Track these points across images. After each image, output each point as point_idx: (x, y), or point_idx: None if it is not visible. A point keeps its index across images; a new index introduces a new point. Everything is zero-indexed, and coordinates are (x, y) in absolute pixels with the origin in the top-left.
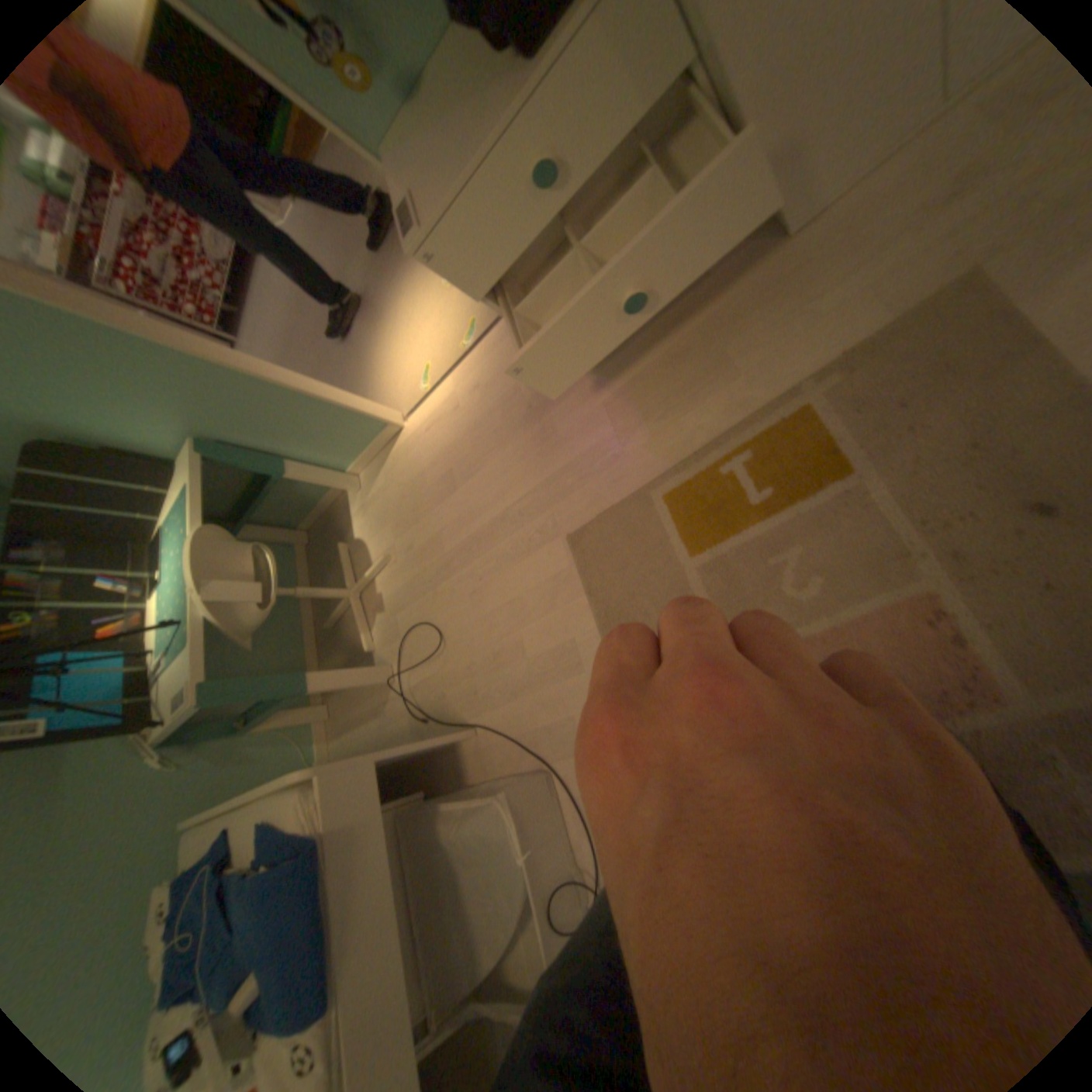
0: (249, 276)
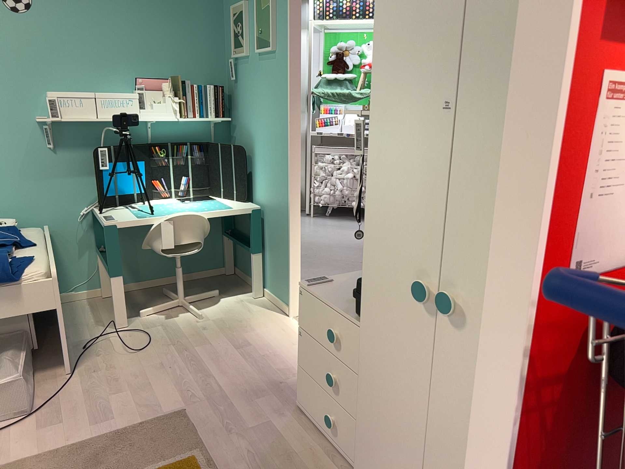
0: None
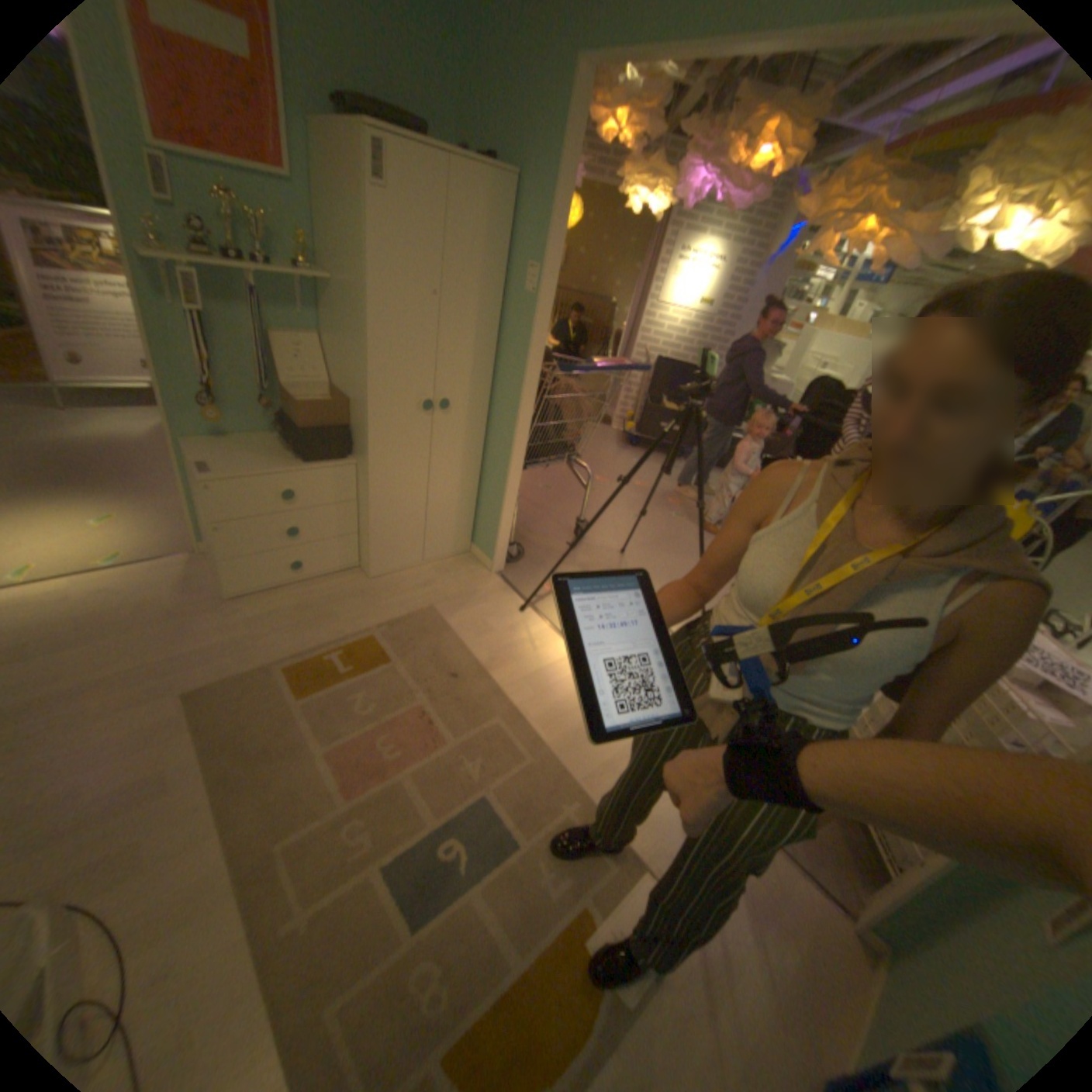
0: None
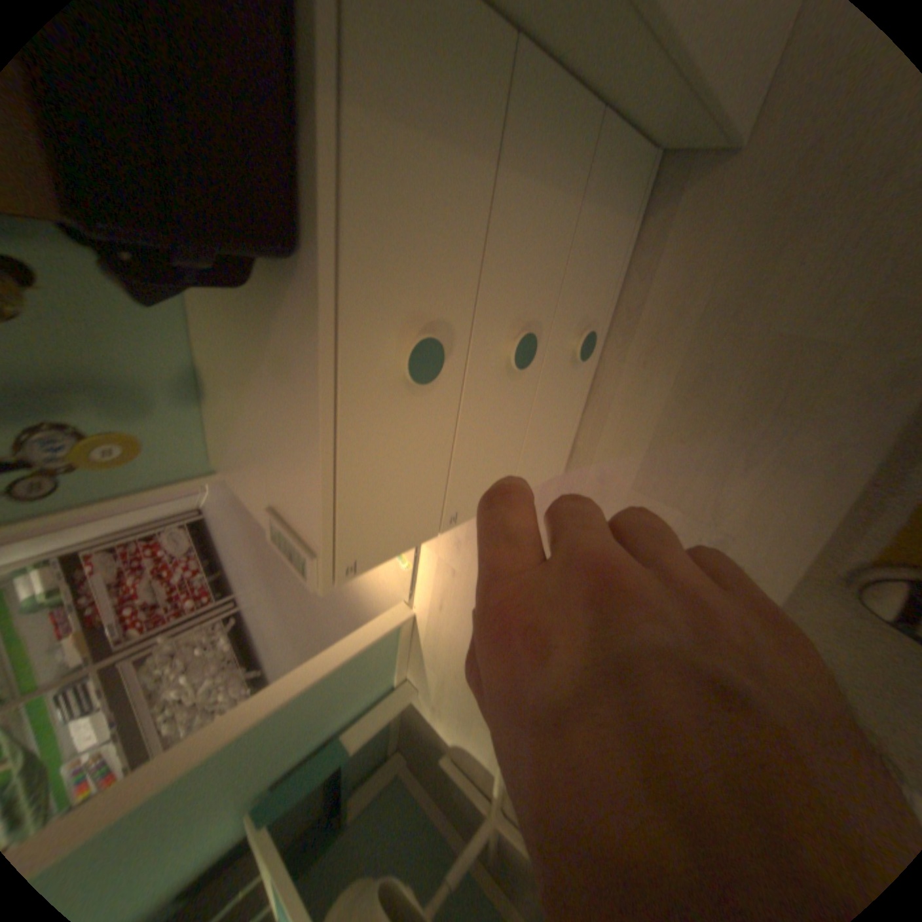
0: (212, 542)
